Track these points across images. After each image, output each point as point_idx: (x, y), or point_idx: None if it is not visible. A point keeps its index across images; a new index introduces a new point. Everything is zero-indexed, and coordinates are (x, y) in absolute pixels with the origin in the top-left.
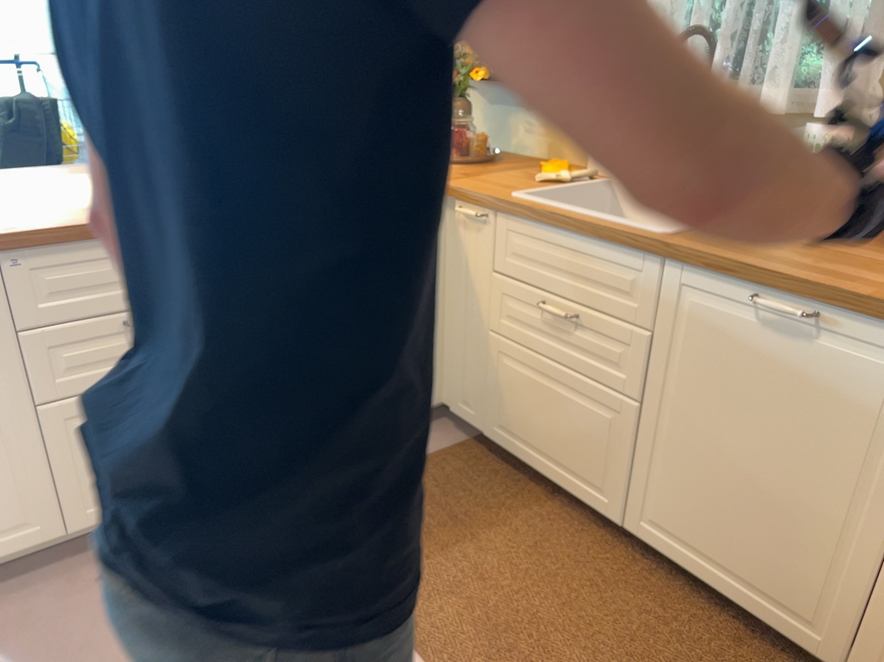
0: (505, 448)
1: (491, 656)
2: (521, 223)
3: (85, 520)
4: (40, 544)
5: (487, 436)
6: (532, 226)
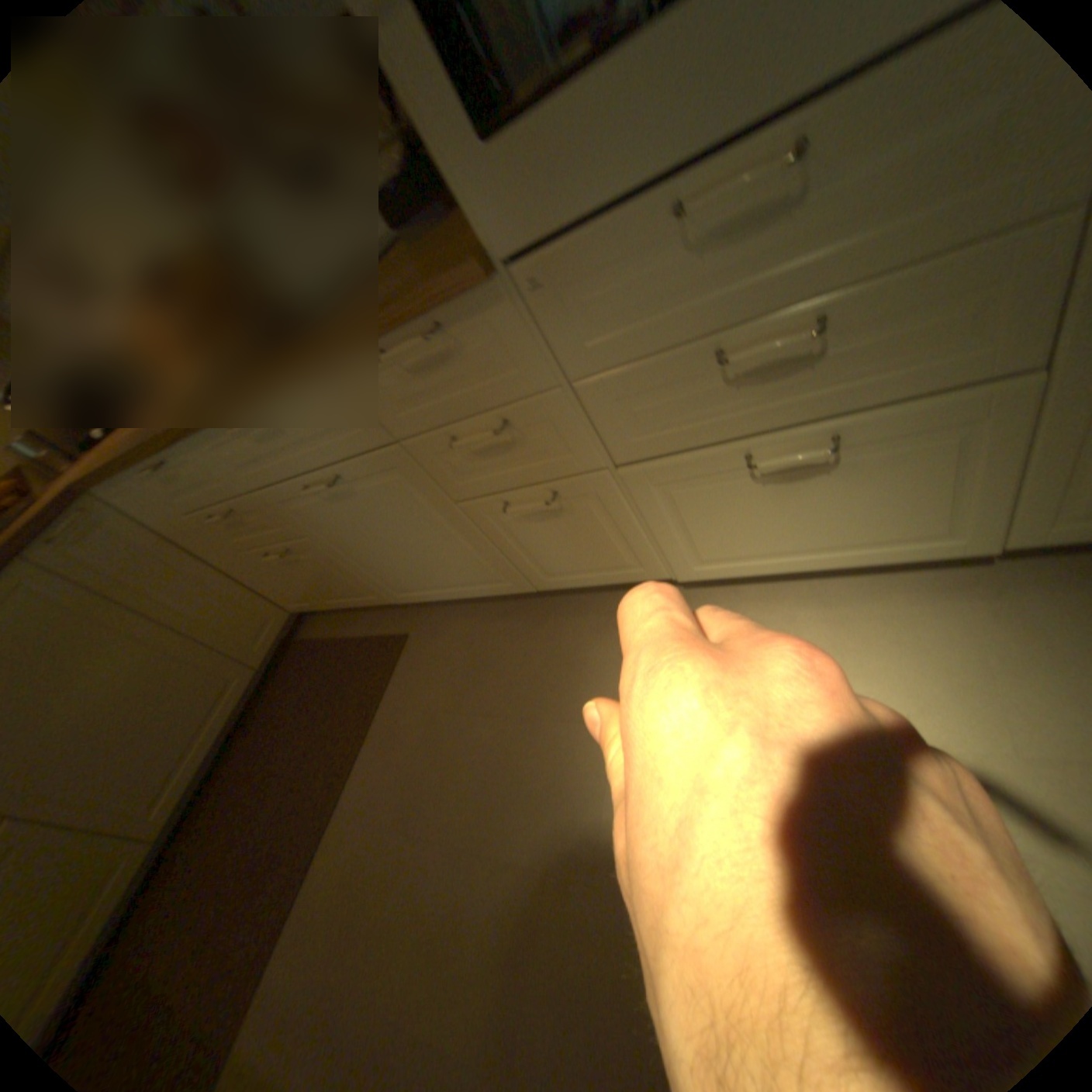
0: None
1: (276, 867)
2: None
3: None
4: None
5: None
6: None
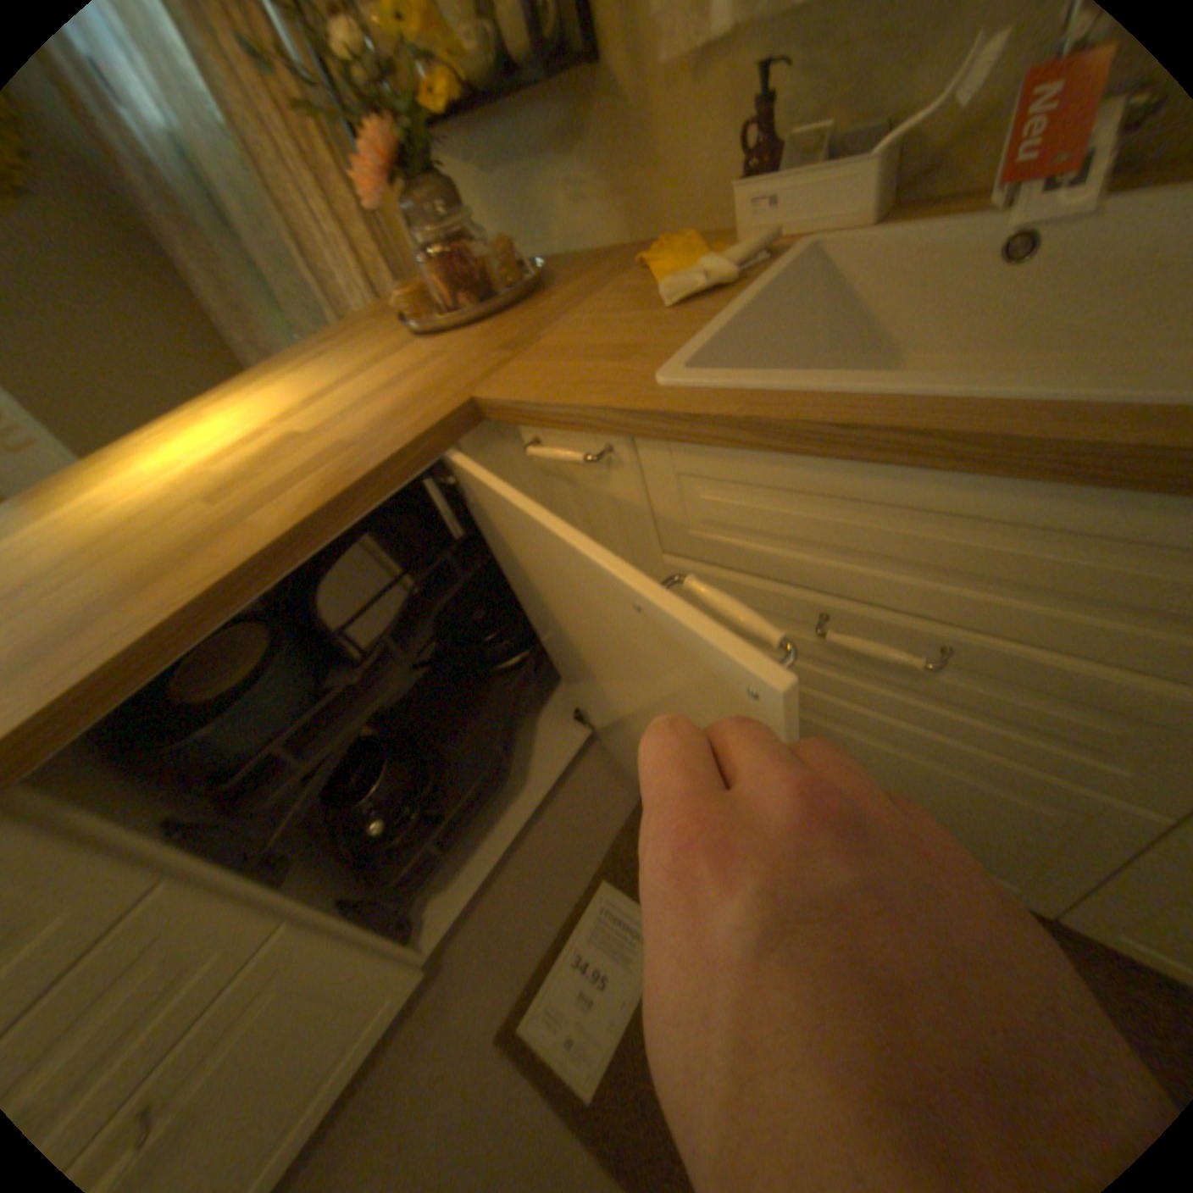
0: None
1: None
2: (717, 460)
3: None
4: None
5: None
6: (756, 465)
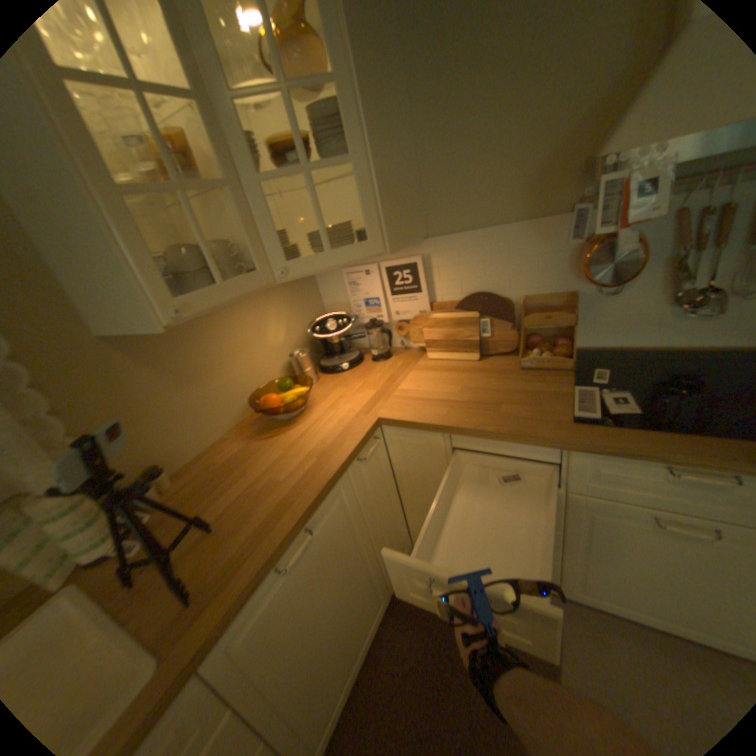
0: None
1: None
2: None
3: None
4: None
5: None
6: None
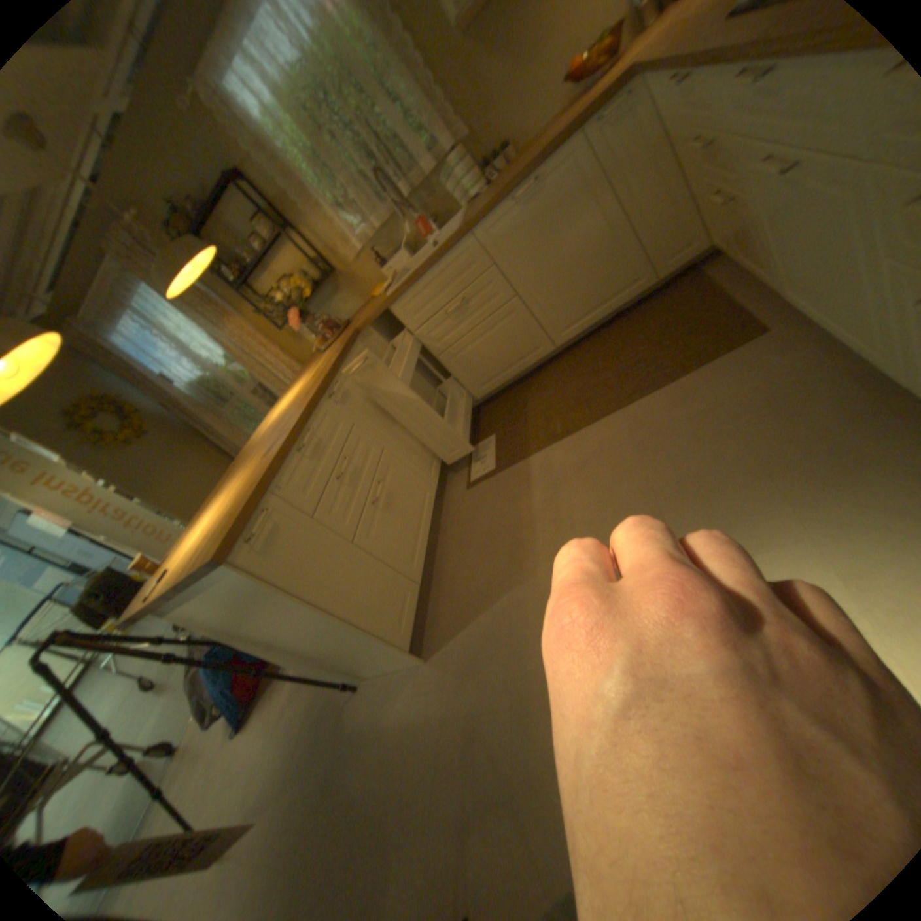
0: (491, 391)
1: (587, 406)
2: (405, 297)
3: (418, 573)
4: (417, 598)
5: (480, 399)
6: (411, 292)
